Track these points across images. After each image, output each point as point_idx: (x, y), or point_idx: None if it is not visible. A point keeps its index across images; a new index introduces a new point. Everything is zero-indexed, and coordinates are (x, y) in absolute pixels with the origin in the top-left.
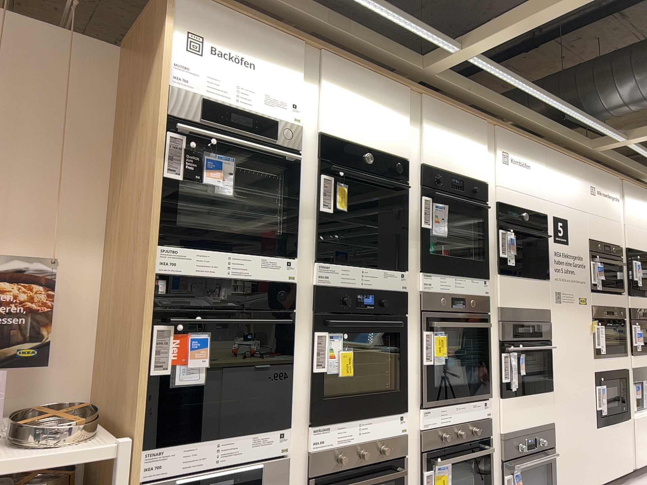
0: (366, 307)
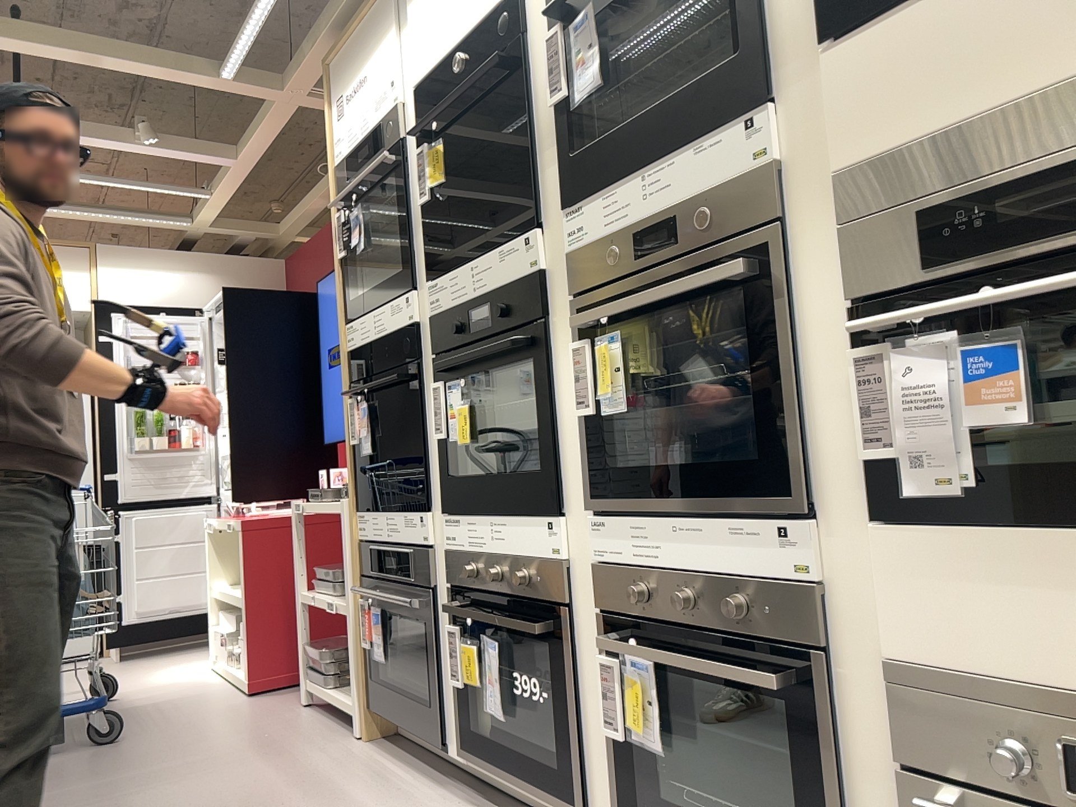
0: (482, 331)
